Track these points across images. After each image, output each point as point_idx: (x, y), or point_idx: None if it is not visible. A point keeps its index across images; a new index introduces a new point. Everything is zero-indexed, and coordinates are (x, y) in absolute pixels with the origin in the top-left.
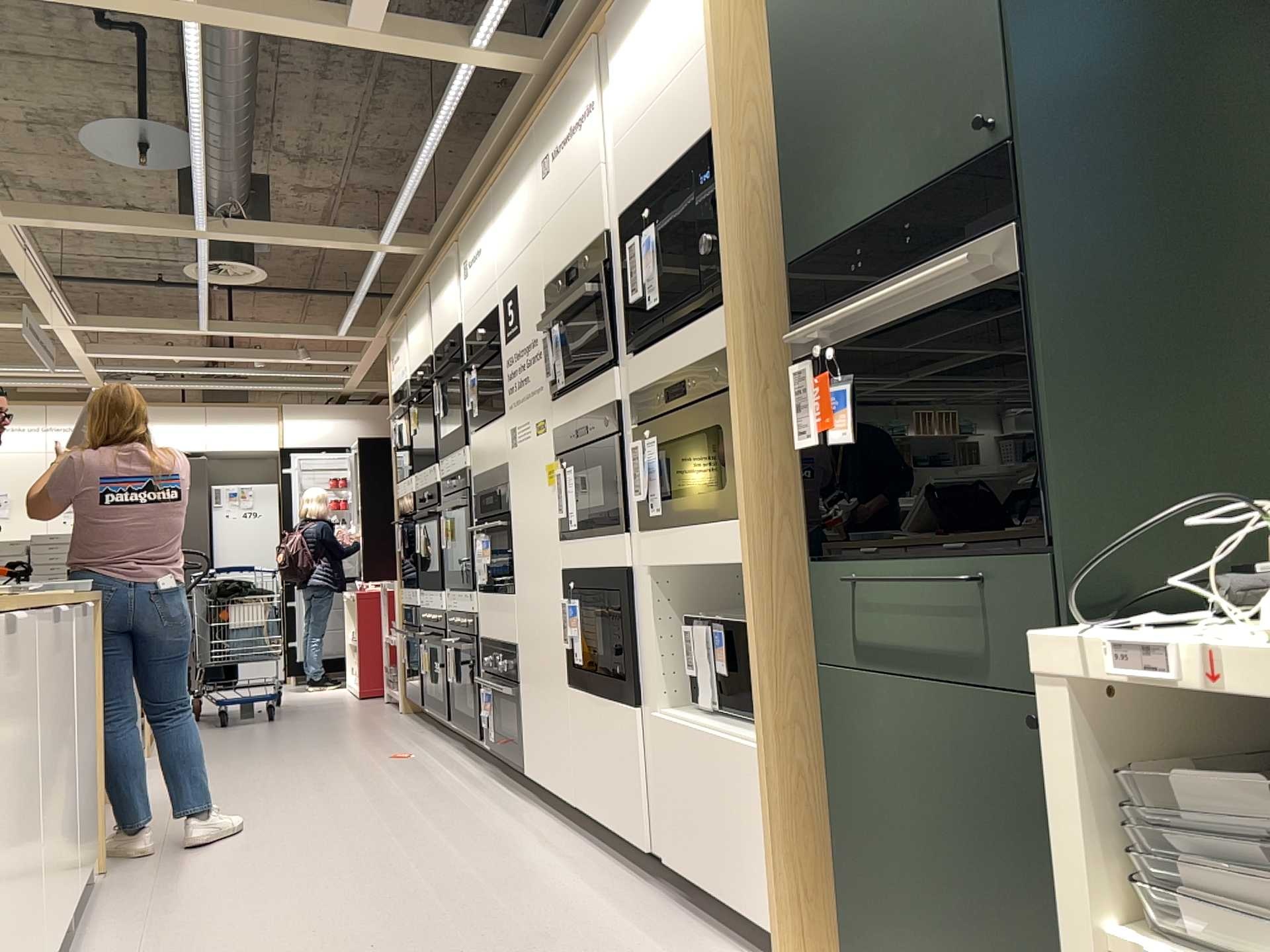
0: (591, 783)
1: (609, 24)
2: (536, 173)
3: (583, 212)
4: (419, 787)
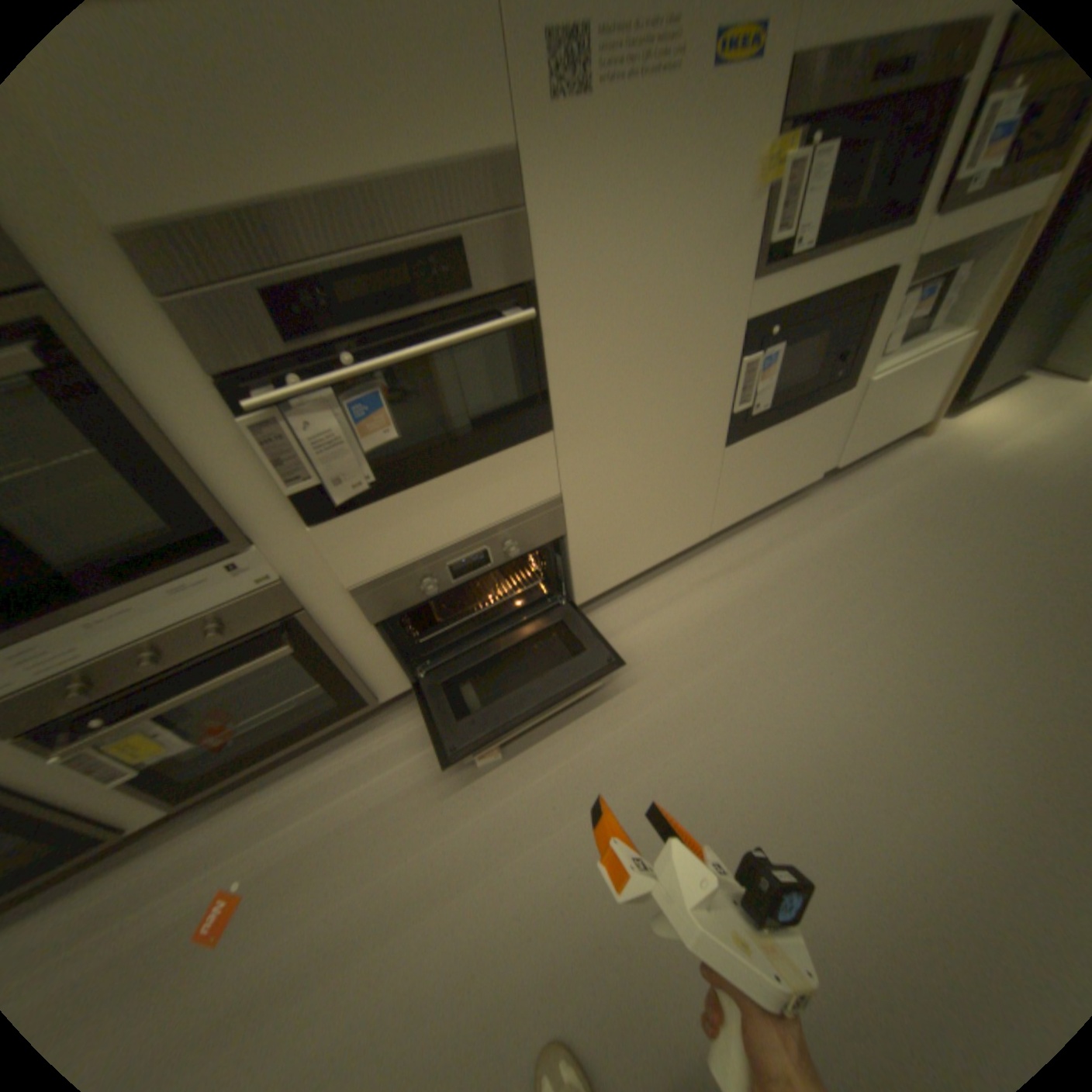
0: (745, 499)
1: None
2: None
3: None
4: (483, 780)
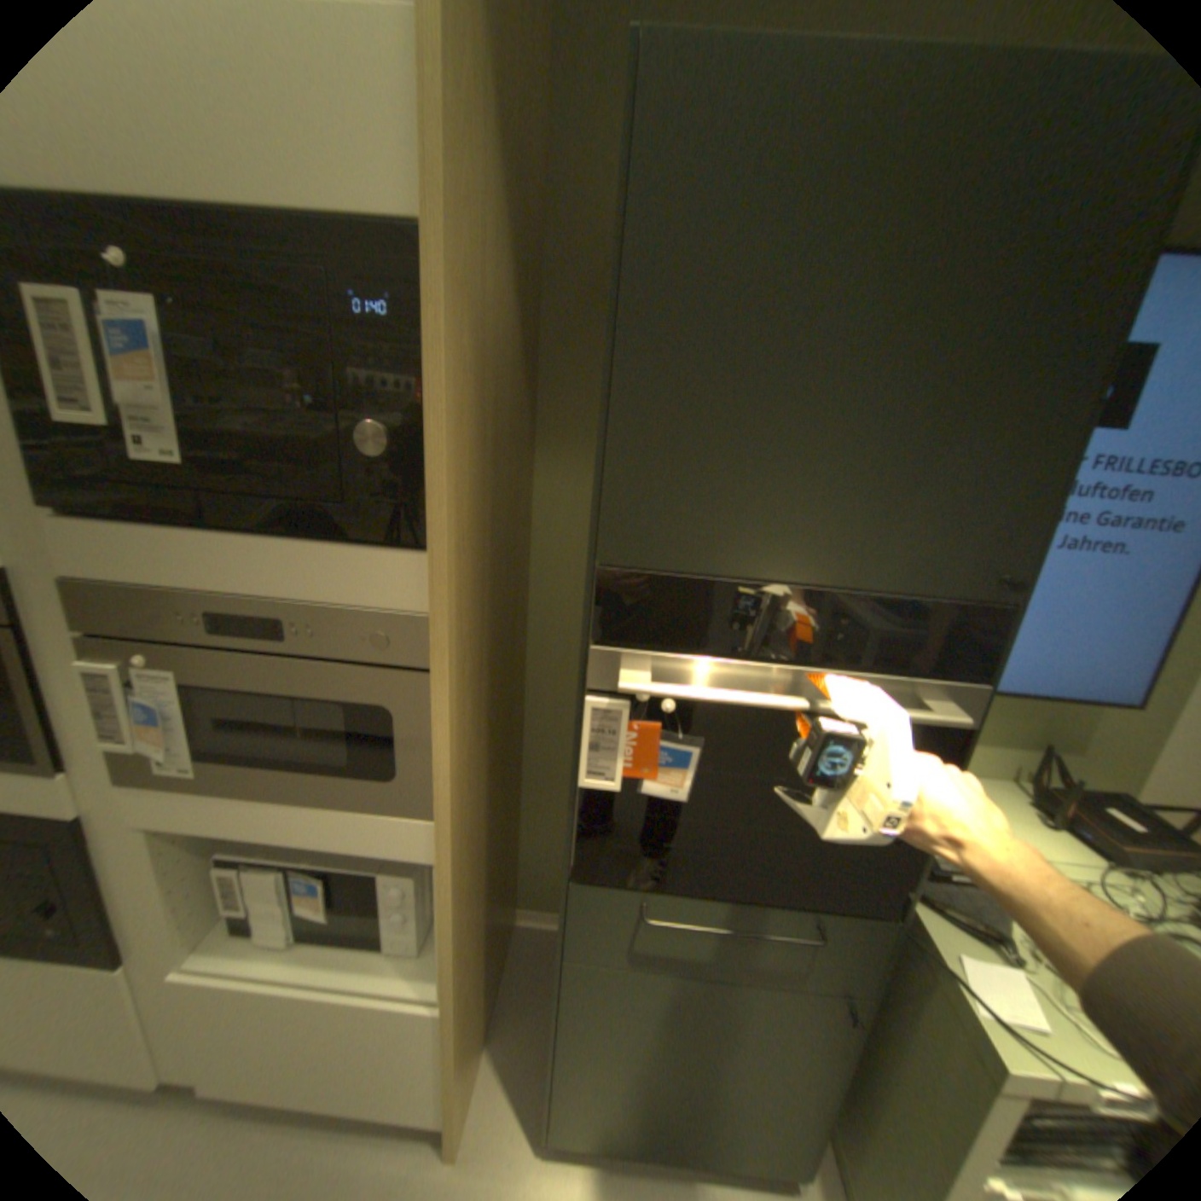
0: None
1: None
2: None
3: None
4: None
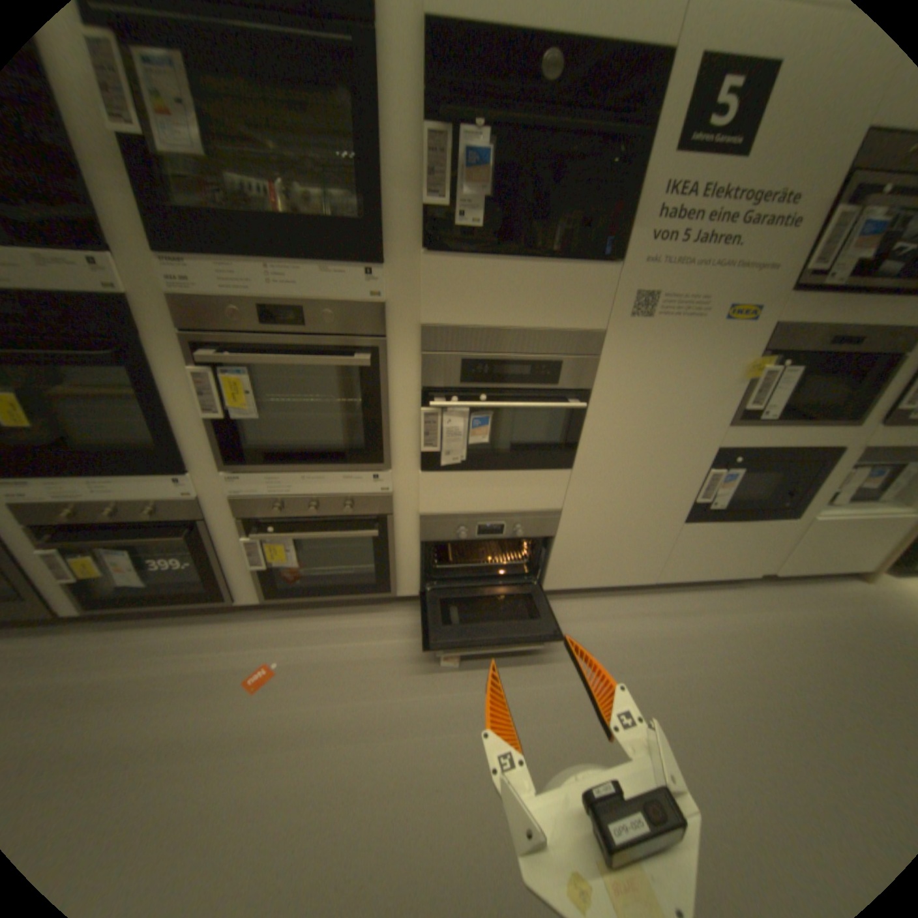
0: (692, 567)
1: None
2: None
3: None
4: (441, 676)
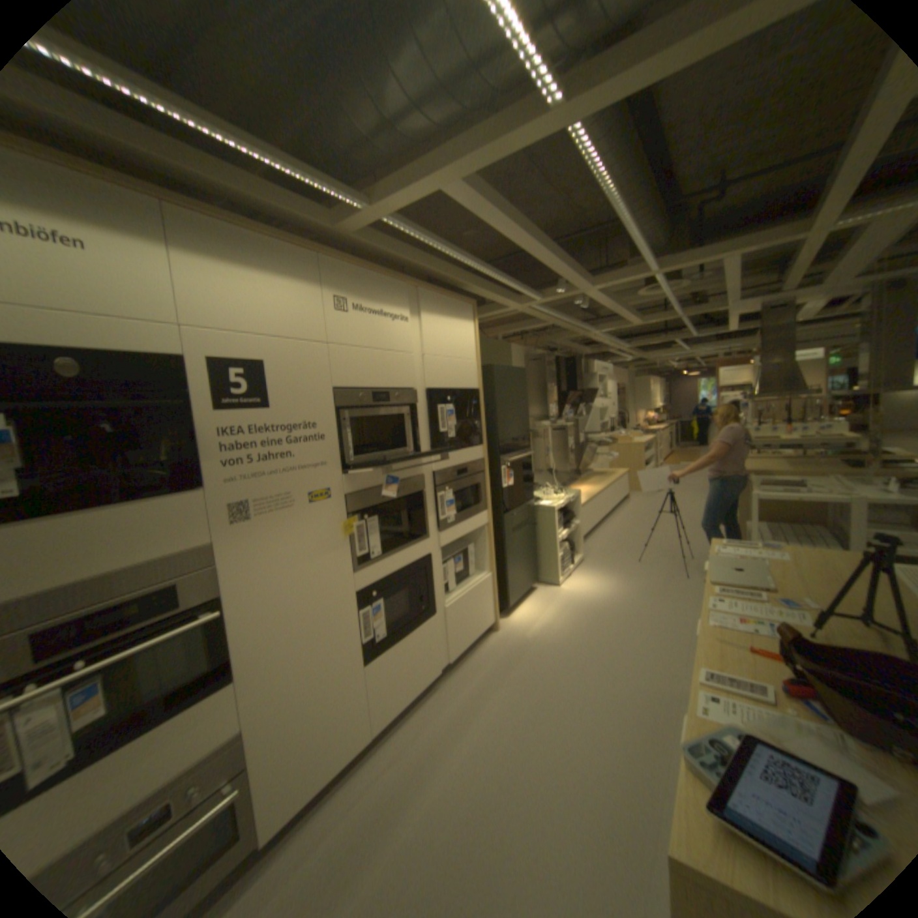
0: (391, 701)
1: (421, 293)
2: (321, 295)
3: (394, 367)
4: None
